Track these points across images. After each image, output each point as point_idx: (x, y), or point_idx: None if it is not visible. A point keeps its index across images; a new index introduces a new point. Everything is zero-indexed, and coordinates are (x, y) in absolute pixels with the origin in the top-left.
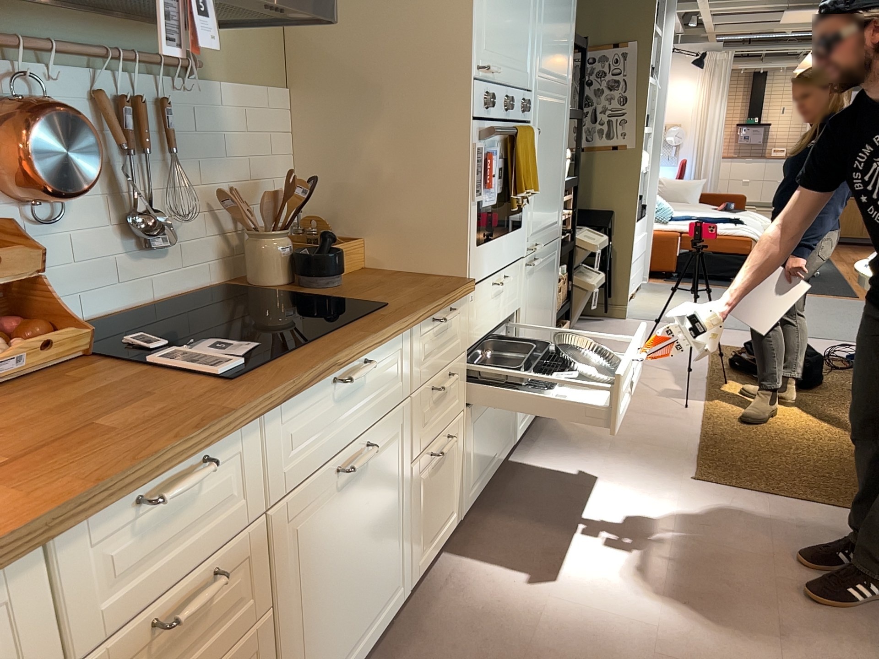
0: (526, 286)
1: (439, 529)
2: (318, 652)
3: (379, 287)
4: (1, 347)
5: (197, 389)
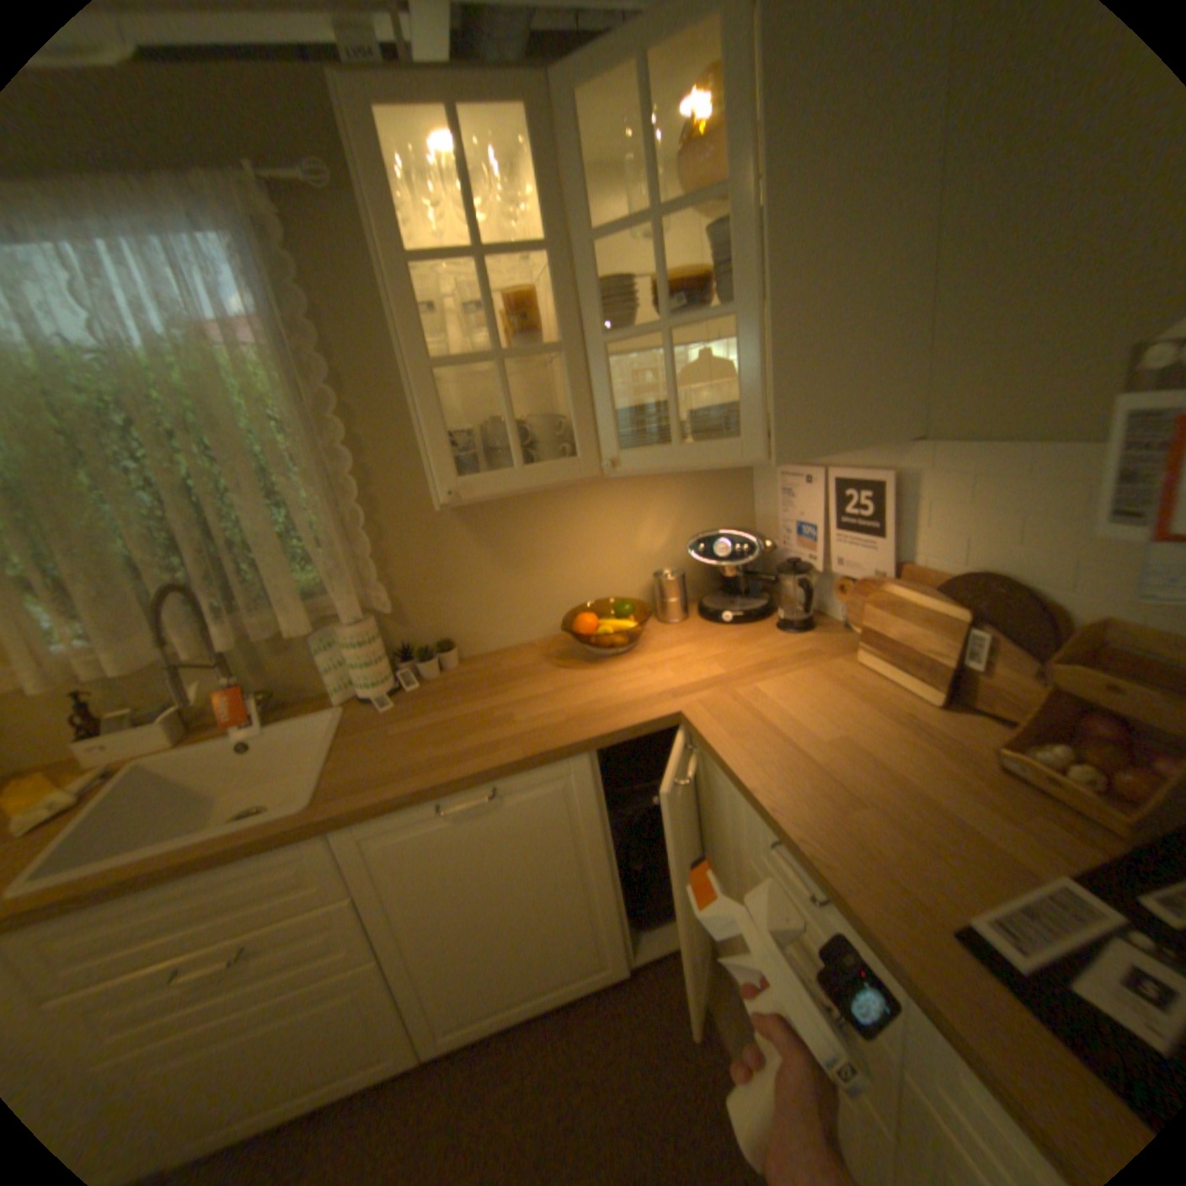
0: None
1: None
2: None
3: None
4: (1060, 760)
5: (942, 902)
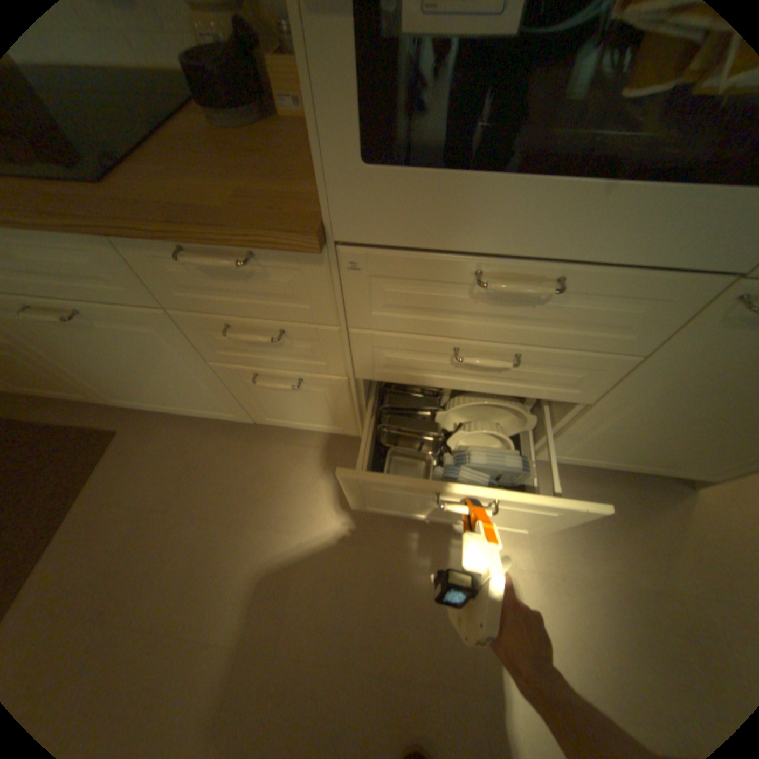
0: (704, 334)
1: (305, 421)
2: (109, 386)
3: (220, 155)
4: None
5: None
